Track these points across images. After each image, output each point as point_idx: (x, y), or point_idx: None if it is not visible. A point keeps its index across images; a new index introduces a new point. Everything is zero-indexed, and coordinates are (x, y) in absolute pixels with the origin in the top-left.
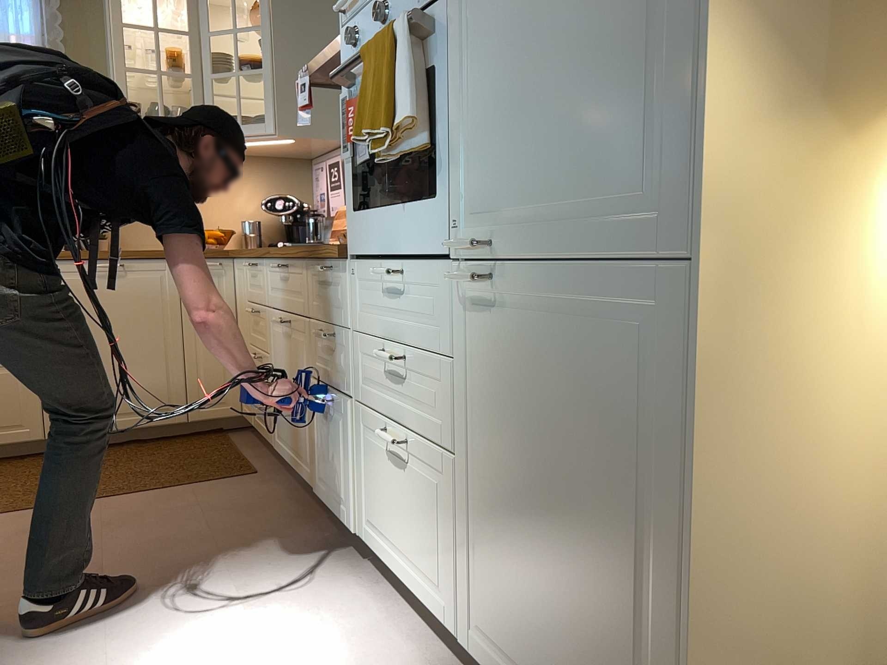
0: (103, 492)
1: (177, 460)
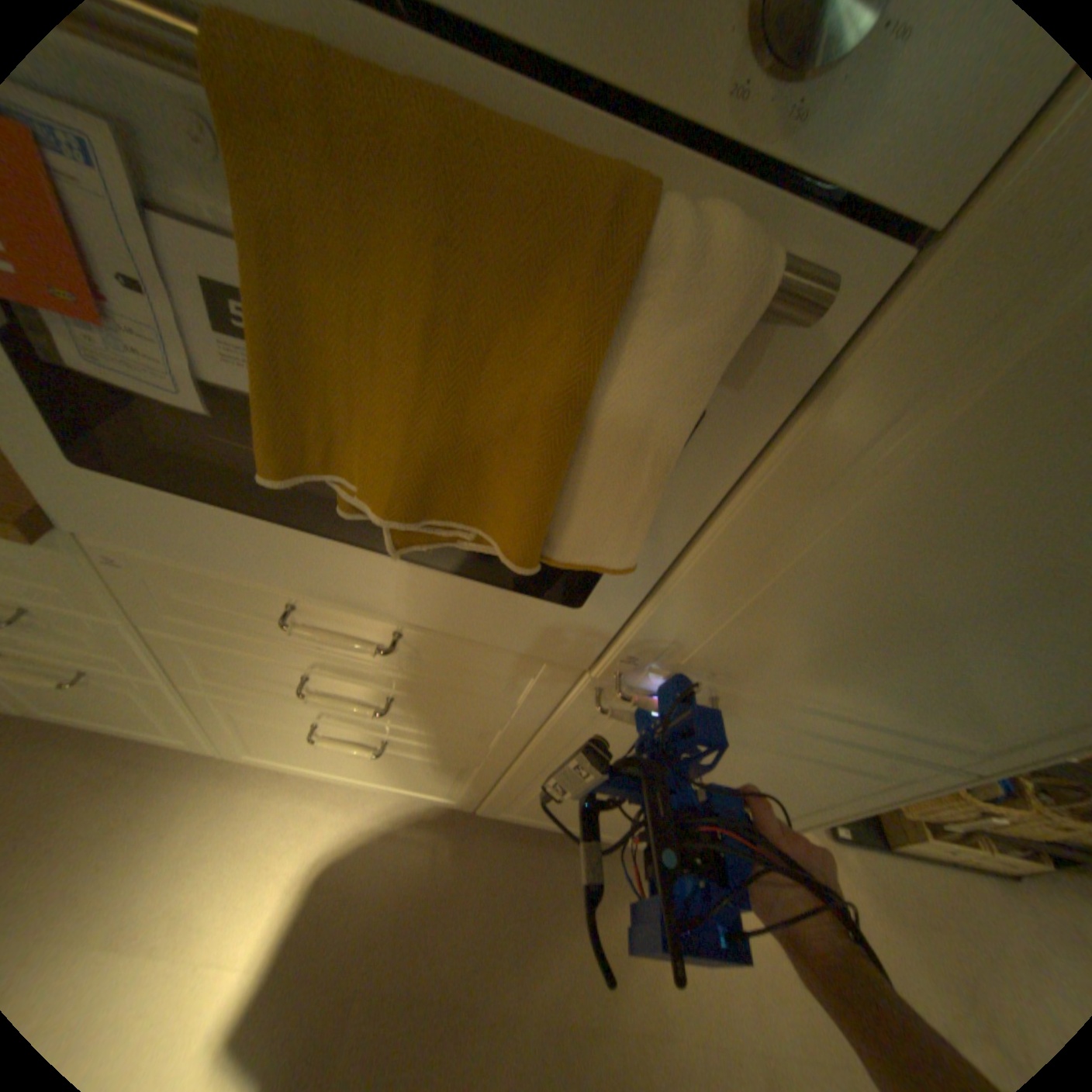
0: None
1: None
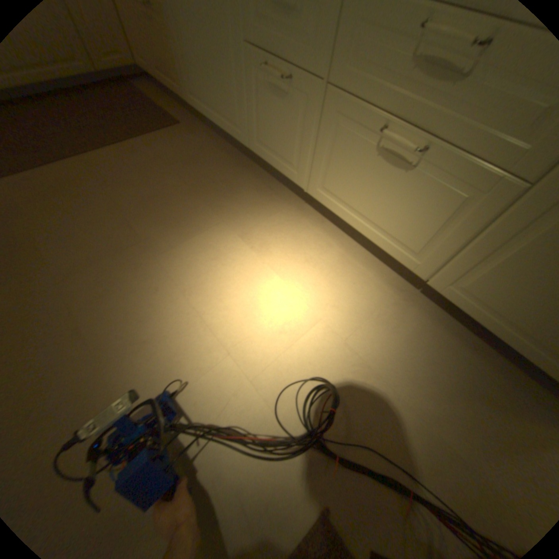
0: (76, 147)
1: (111, 111)
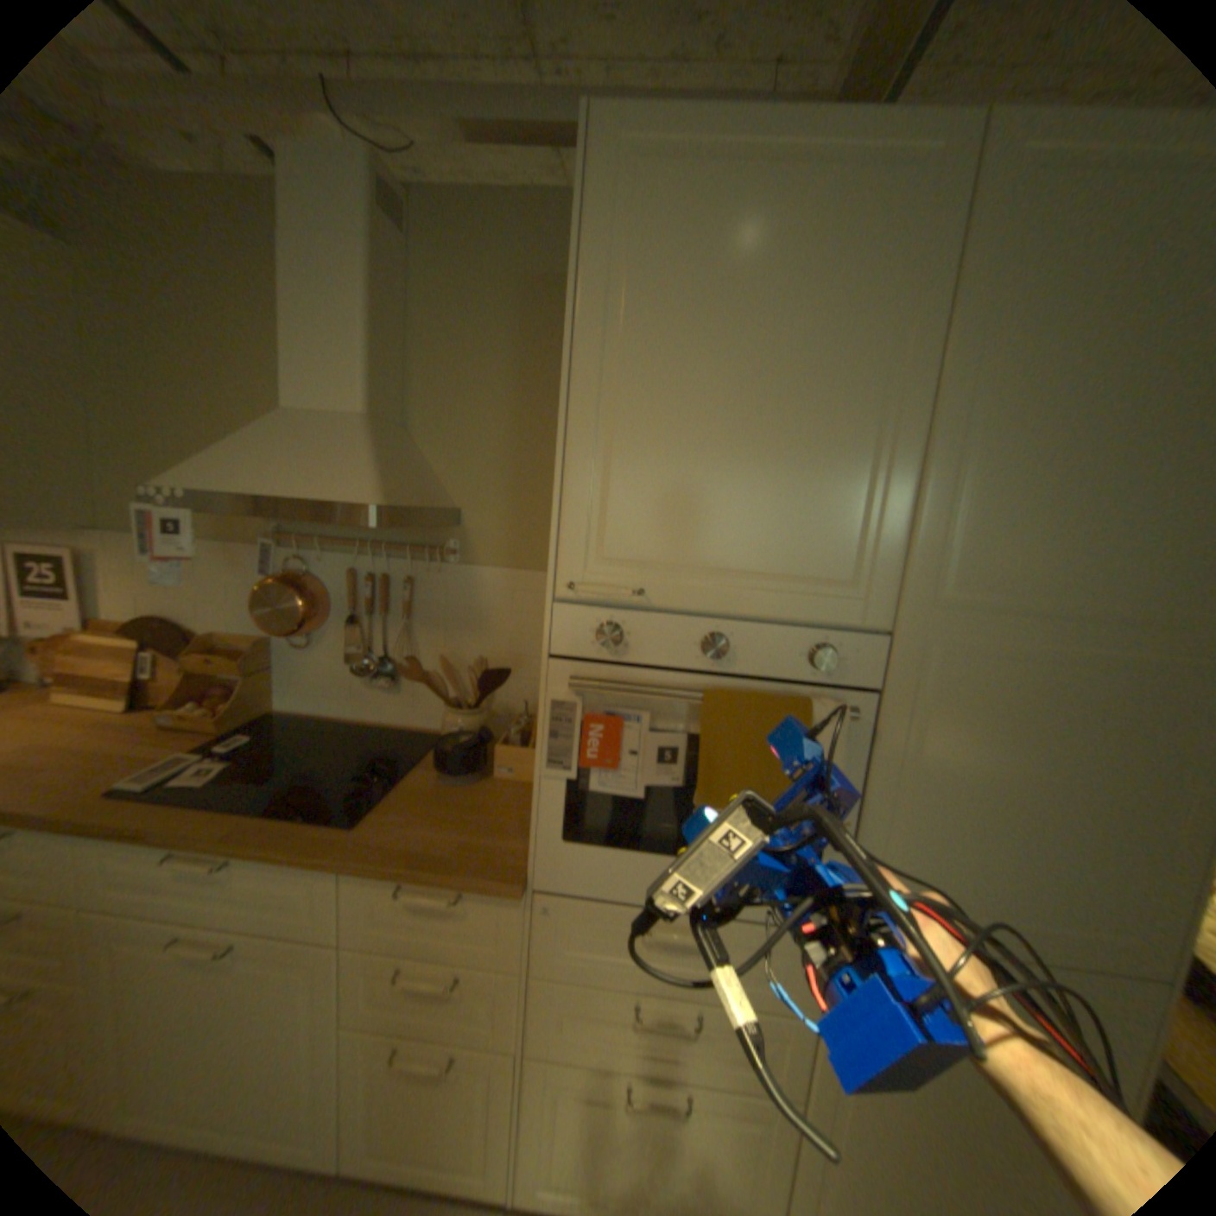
0: None
1: None
